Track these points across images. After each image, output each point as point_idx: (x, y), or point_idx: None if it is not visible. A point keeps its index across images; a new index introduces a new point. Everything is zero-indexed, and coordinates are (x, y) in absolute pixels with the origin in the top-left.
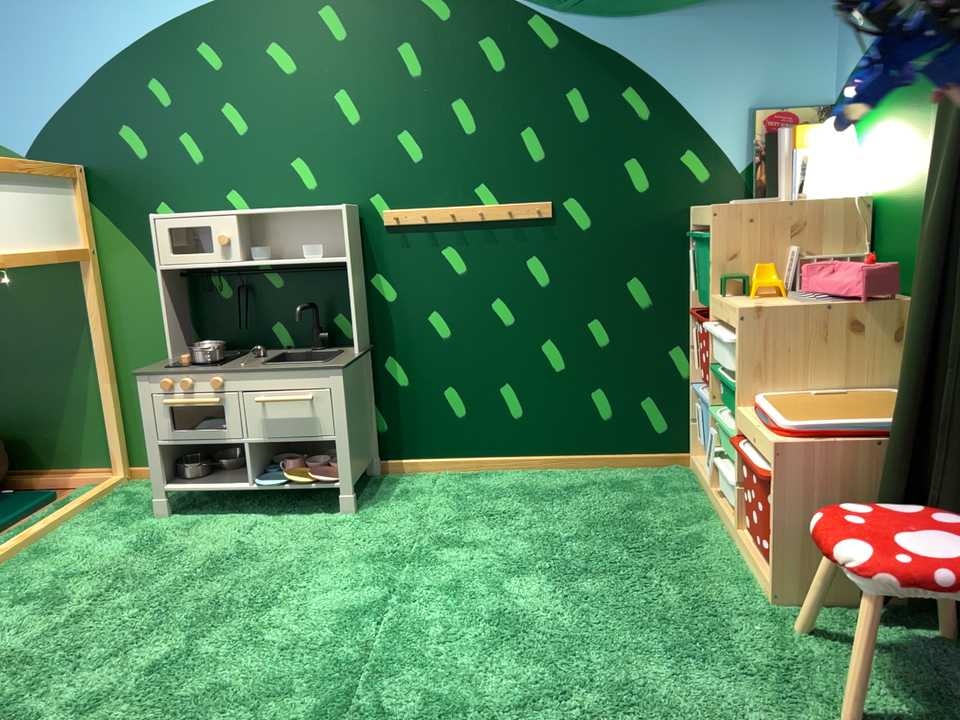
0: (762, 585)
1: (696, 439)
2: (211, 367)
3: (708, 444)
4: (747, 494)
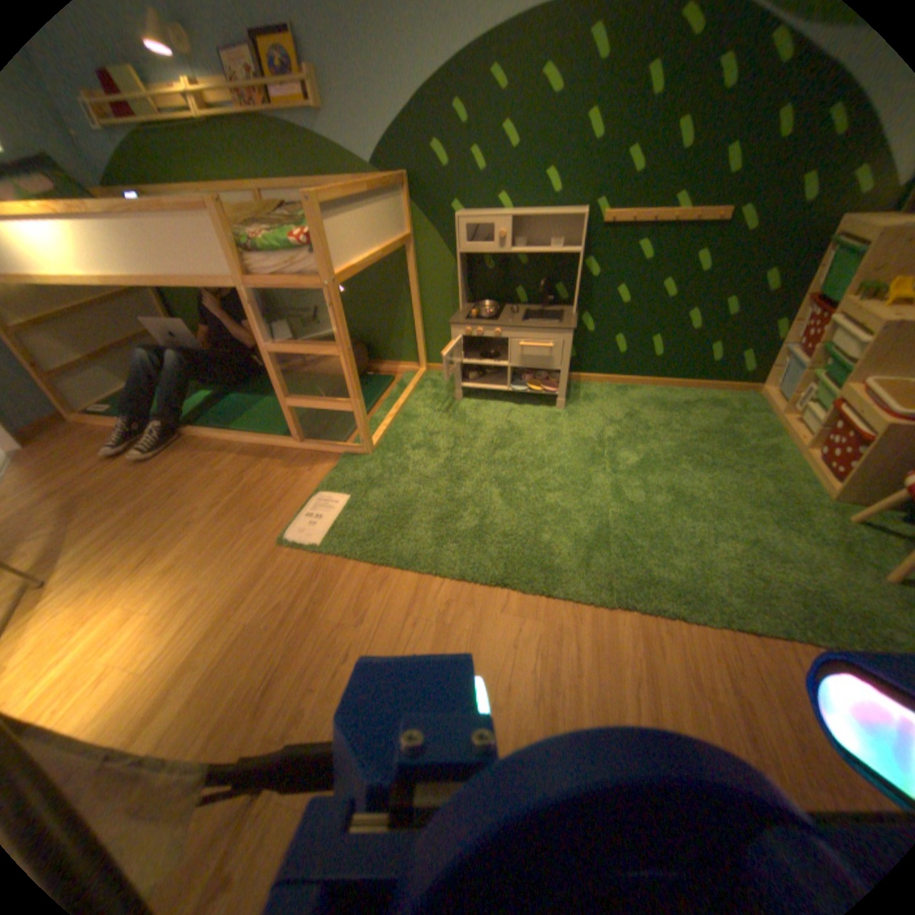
0: (830, 489)
1: (780, 381)
2: (493, 319)
3: (791, 387)
4: (836, 437)
